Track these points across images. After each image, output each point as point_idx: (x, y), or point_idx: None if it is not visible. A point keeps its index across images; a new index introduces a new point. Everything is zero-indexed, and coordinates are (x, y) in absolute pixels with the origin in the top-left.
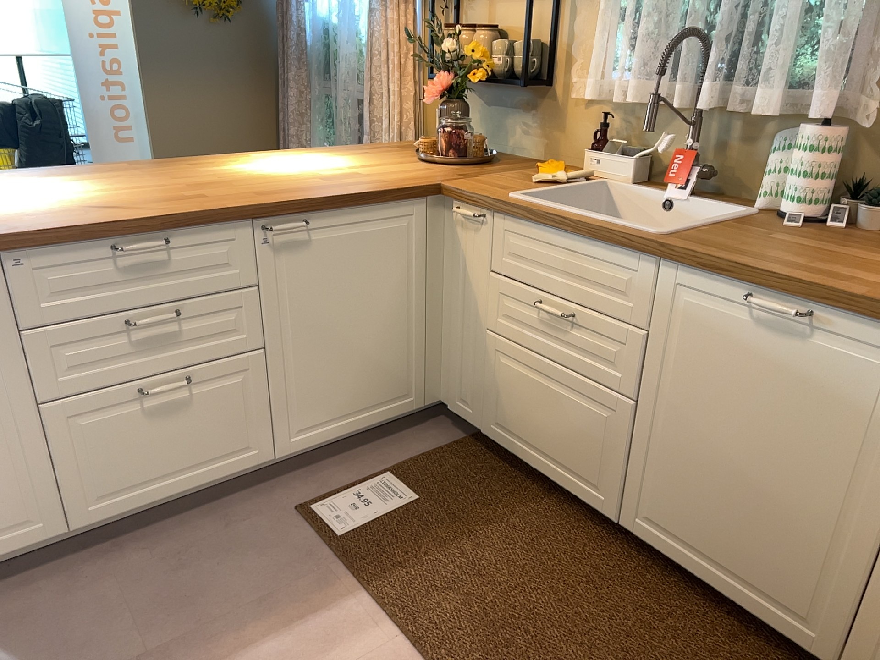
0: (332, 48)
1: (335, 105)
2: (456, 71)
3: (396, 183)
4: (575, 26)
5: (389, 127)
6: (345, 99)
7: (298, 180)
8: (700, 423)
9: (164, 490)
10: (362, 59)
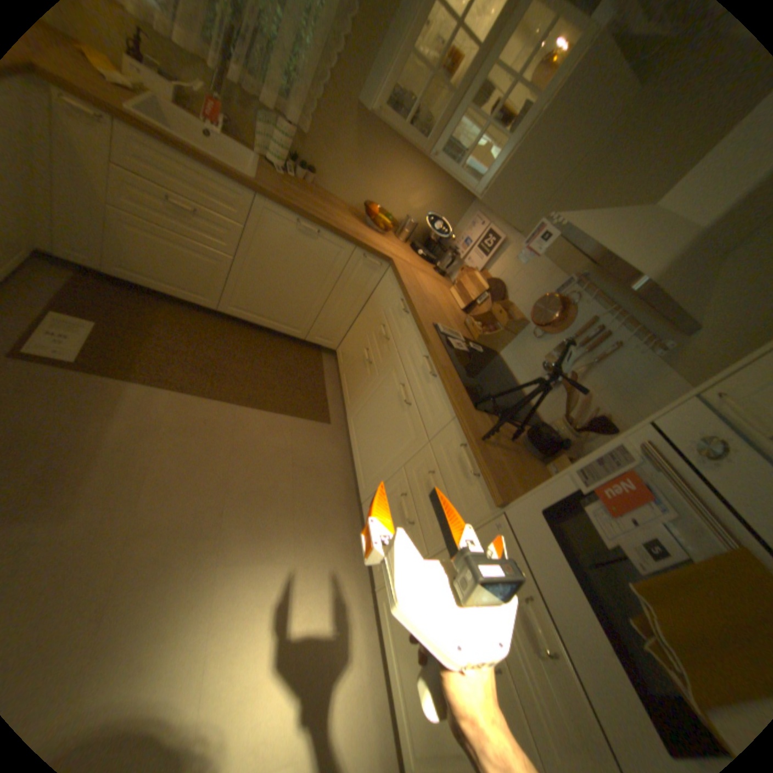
0: None
1: None
2: None
3: None
4: None
5: None
6: None
7: None
8: (268, 268)
9: None
10: None
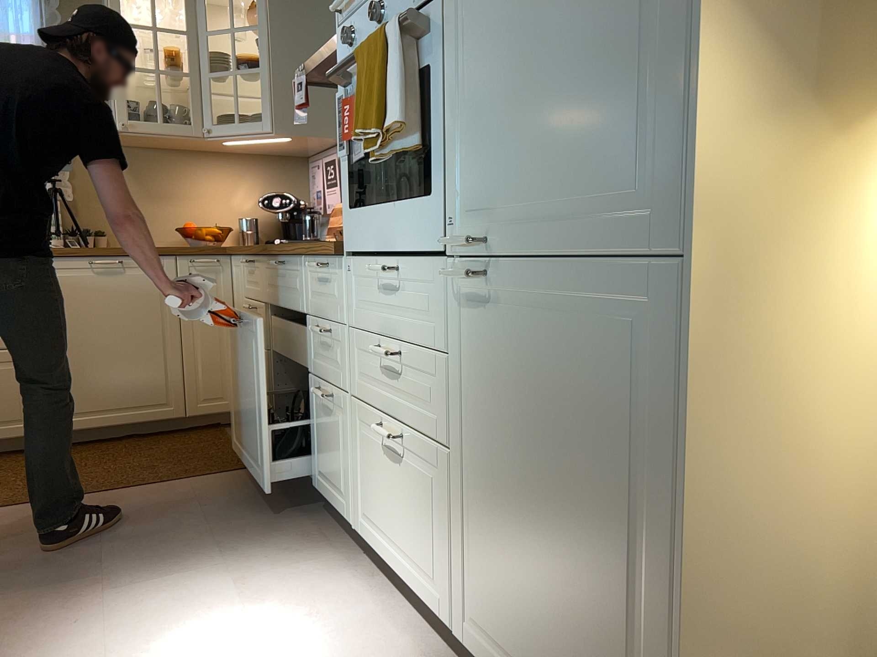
0: None
1: None
2: None
3: None
4: None
5: None
6: None
7: None
8: (82, 338)
9: None
10: None
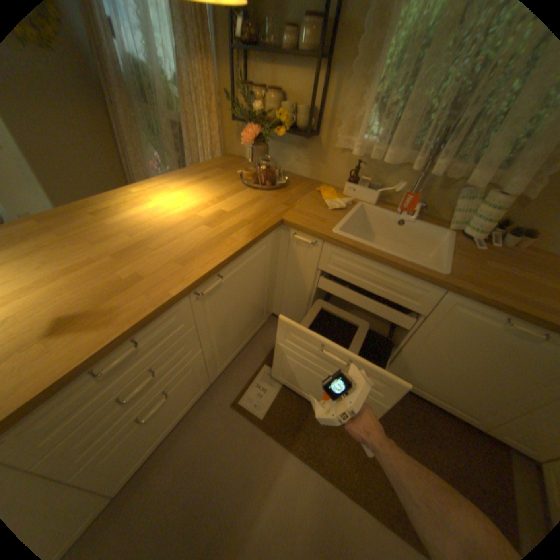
0: (144, 79)
1: (154, 122)
2: (263, 123)
3: (258, 223)
4: (341, 96)
5: (202, 146)
6: (164, 121)
7: (192, 229)
8: (449, 356)
9: (160, 440)
10: (171, 92)
